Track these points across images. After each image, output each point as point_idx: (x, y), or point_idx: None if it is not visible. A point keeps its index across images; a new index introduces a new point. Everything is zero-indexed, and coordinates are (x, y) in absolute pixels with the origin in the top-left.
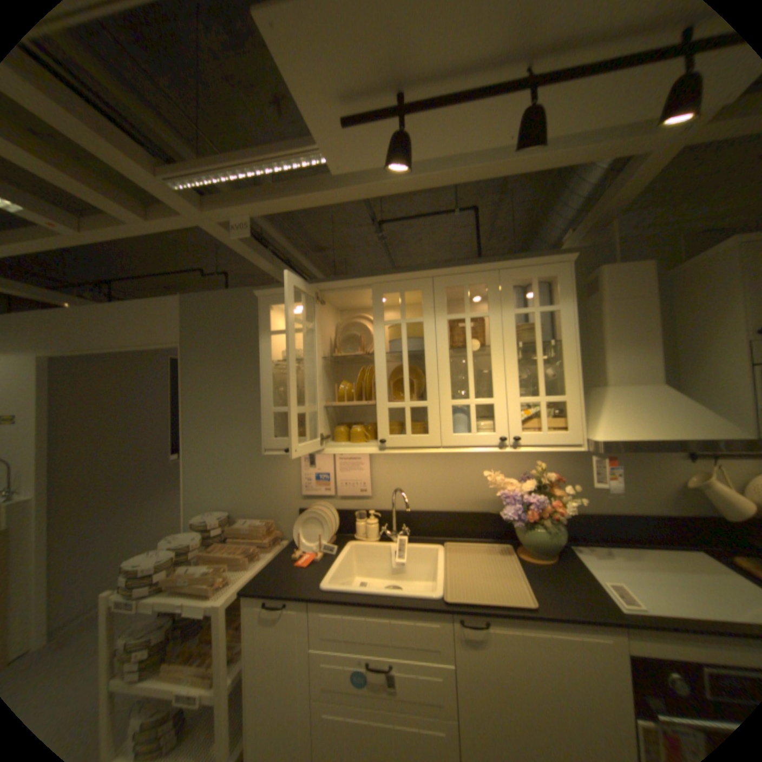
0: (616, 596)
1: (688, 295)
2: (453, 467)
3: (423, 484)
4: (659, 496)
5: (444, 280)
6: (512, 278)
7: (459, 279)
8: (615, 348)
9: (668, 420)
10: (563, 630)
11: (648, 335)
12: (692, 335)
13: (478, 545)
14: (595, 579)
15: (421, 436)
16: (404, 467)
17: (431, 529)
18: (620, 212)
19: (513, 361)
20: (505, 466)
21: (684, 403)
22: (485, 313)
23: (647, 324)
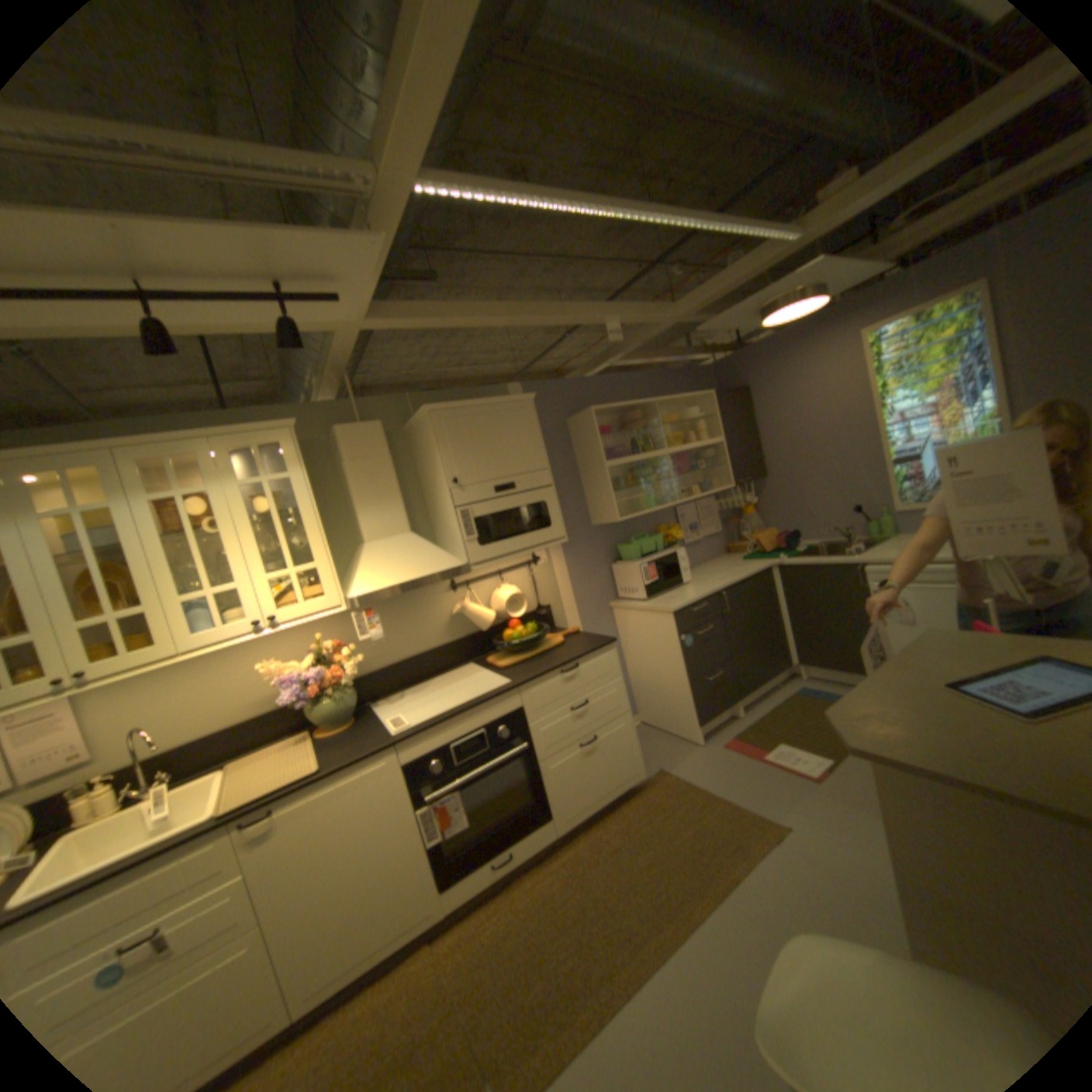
0: (391, 726)
1: (418, 449)
2: (218, 674)
3: (178, 710)
4: (436, 629)
5: (130, 452)
6: (231, 444)
7: (154, 449)
8: (362, 506)
9: (409, 564)
10: (343, 775)
11: (387, 490)
12: (428, 484)
13: (269, 749)
14: (381, 722)
15: (144, 650)
16: (141, 699)
17: (204, 760)
18: (344, 370)
19: (249, 537)
20: (285, 651)
21: (422, 546)
22: (201, 488)
23: (385, 480)
